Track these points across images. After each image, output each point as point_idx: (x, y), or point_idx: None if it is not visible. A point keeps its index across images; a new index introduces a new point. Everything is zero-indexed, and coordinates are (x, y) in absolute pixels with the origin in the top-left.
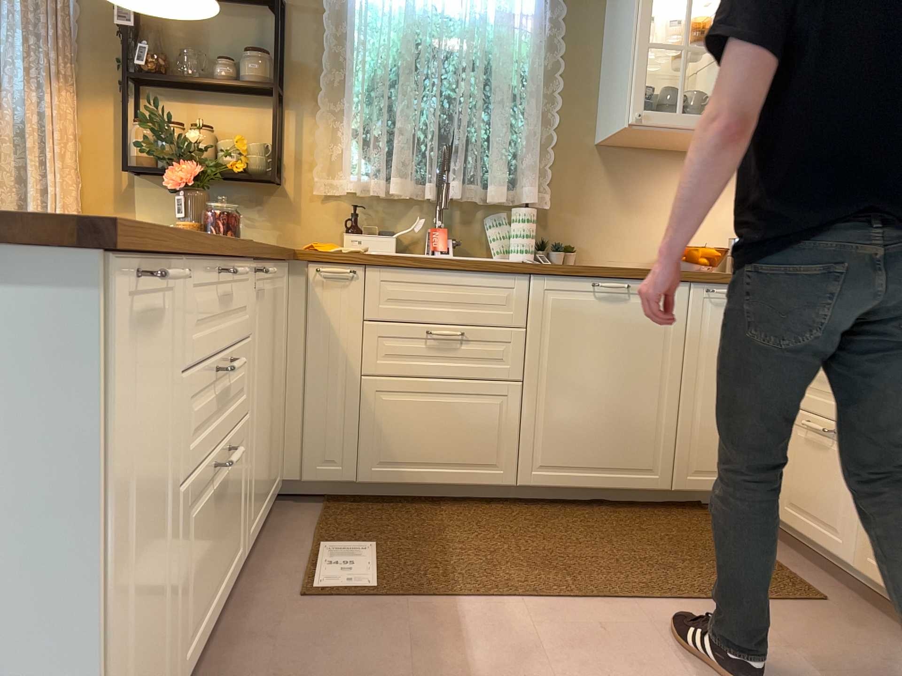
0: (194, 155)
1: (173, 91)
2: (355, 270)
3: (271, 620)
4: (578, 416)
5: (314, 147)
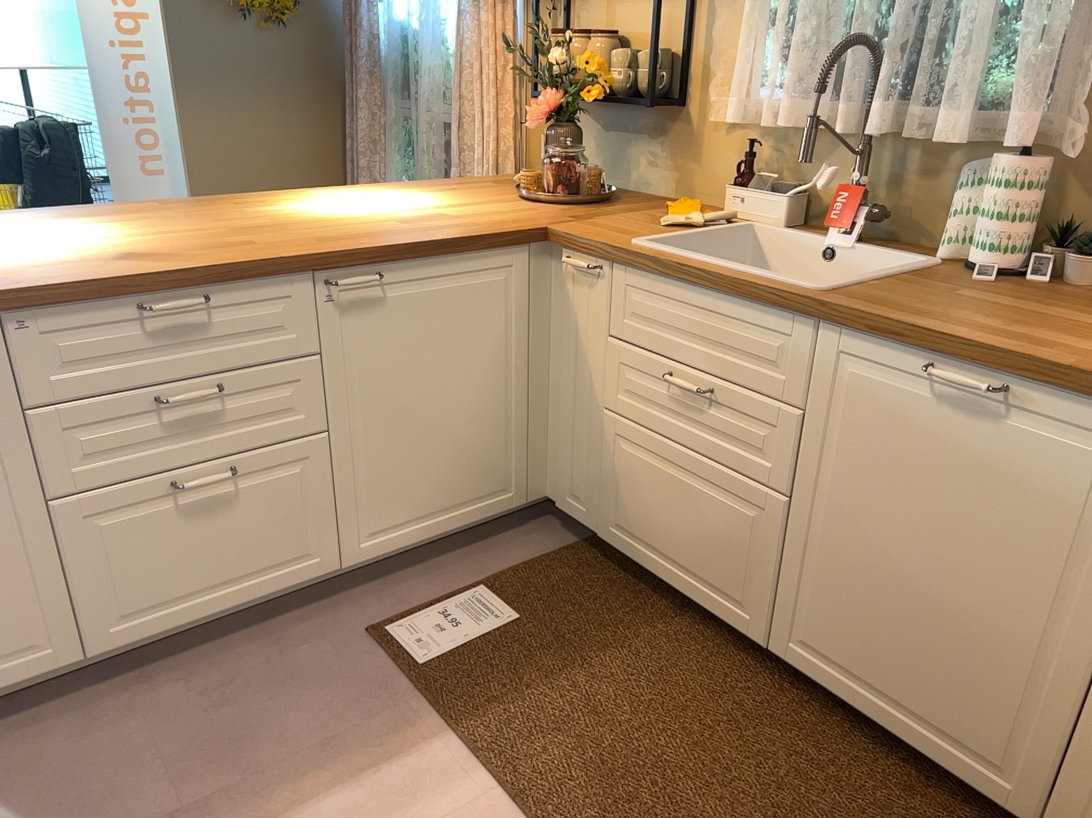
0: (562, 80)
1: None
2: (601, 264)
3: (317, 636)
4: (869, 595)
5: (721, 48)
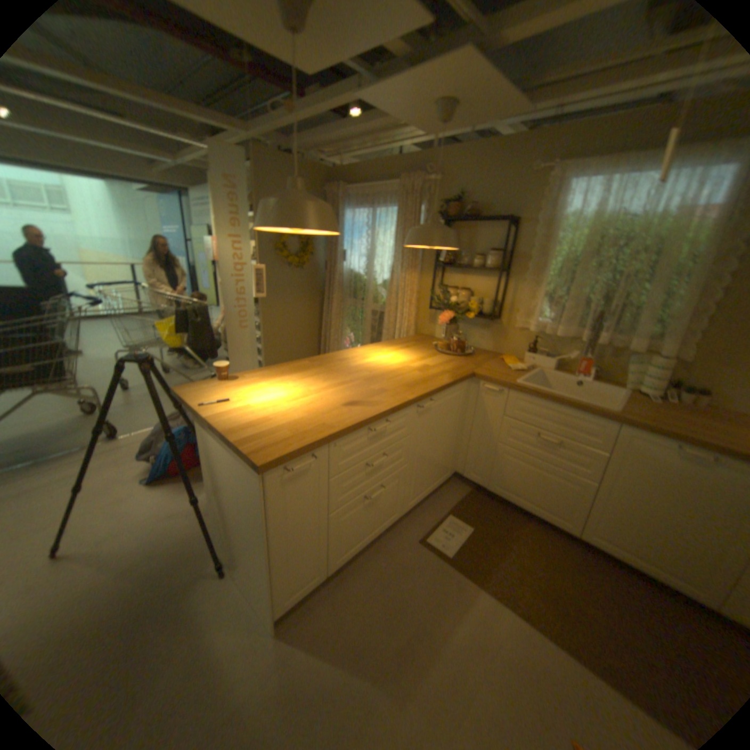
0: (453, 307)
1: (456, 268)
2: (504, 390)
3: (401, 549)
4: (639, 524)
5: (521, 300)
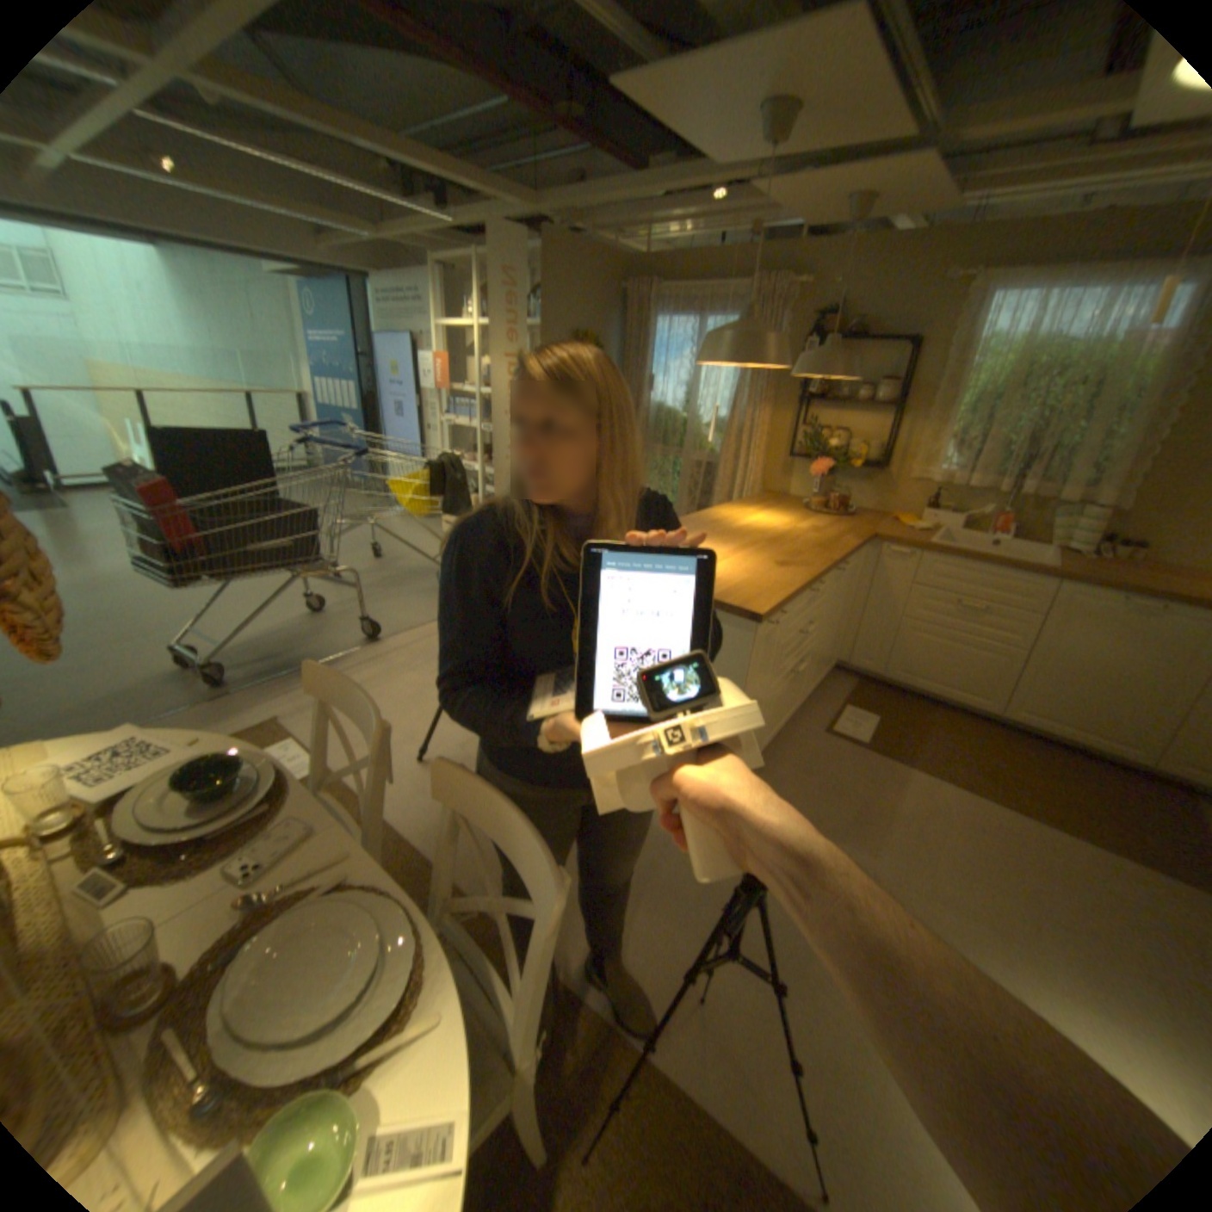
0: (830, 453)
1: (827, 402)
2: (914, 552)
3: (808, 738)
4: (1073, 689)
5: (917, 443)
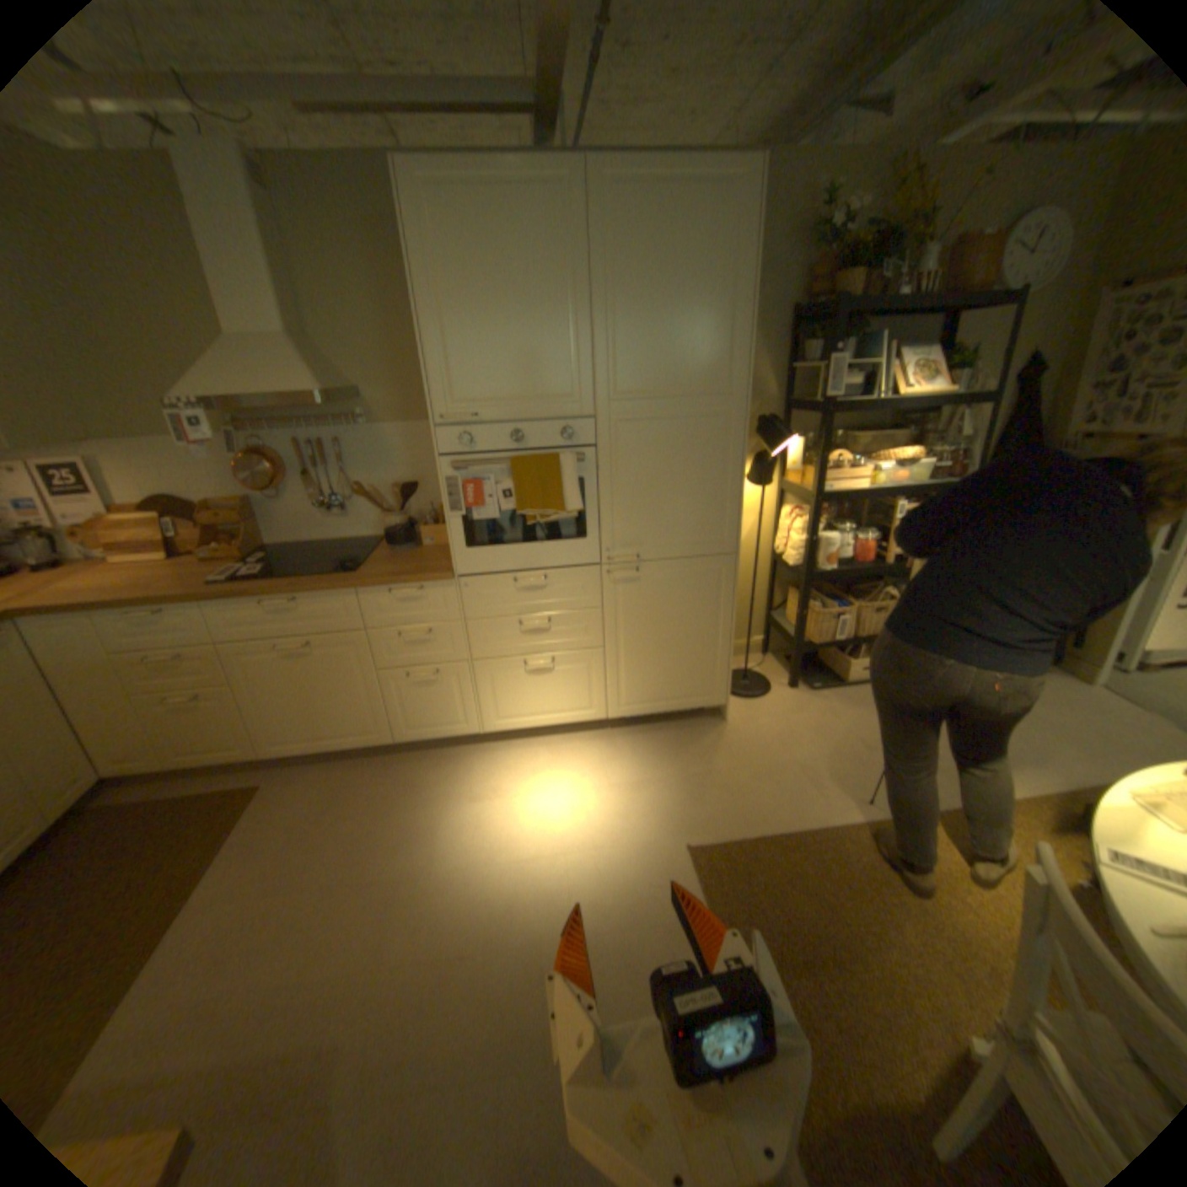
0: None
1: None
2: None
3: None
4: None
5: None
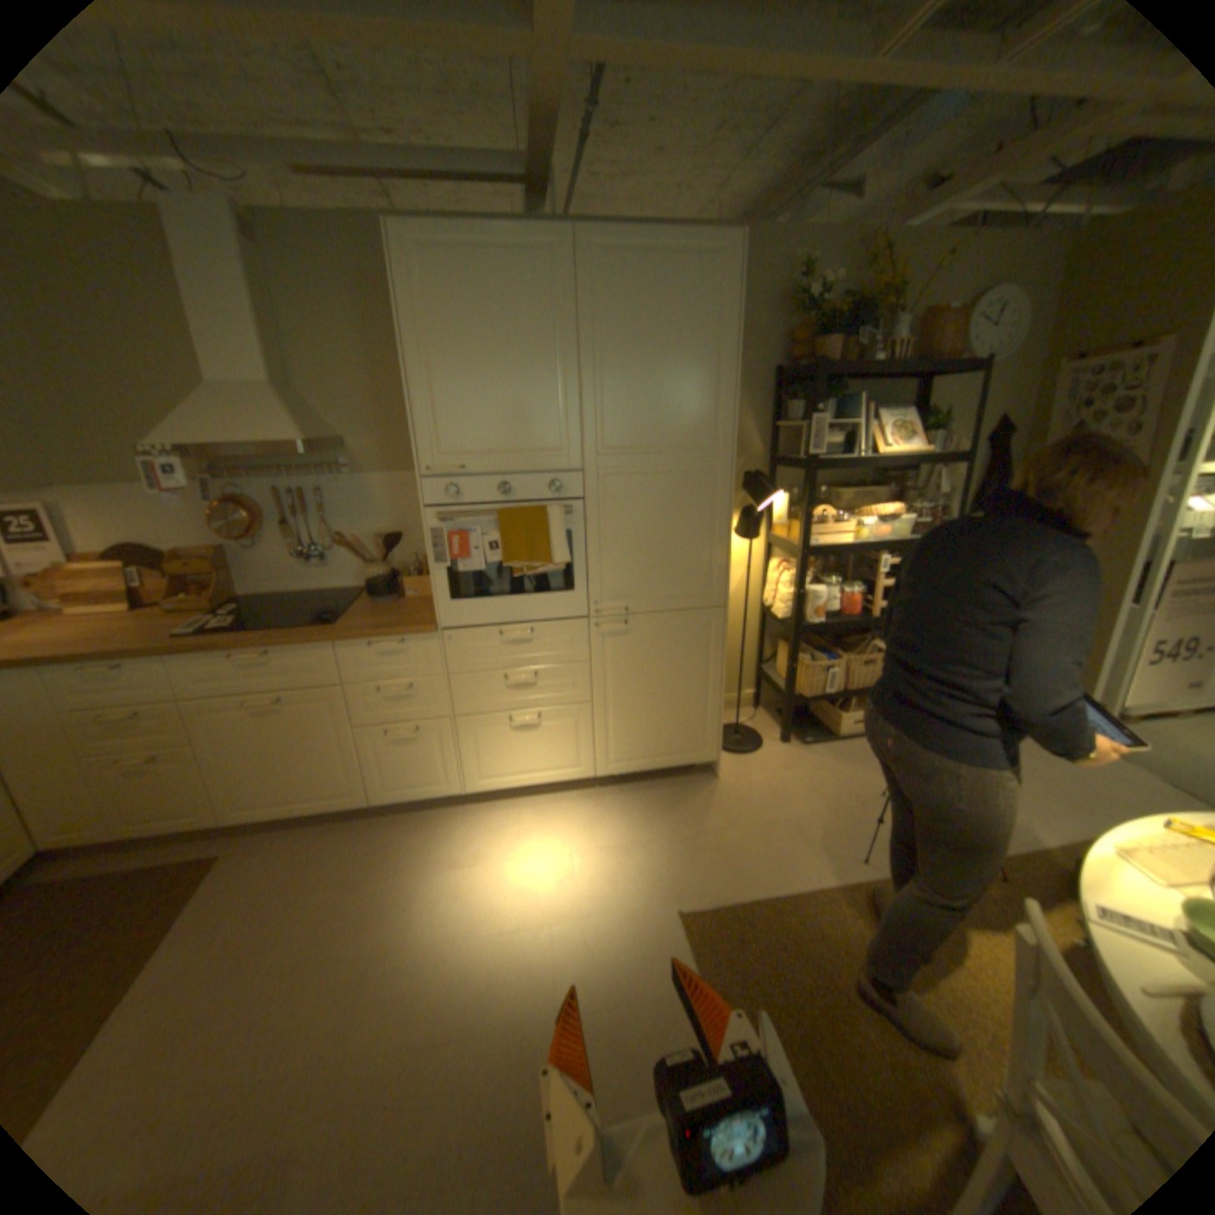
0: None
1: None
2: None
3: None
4: None
5: None
